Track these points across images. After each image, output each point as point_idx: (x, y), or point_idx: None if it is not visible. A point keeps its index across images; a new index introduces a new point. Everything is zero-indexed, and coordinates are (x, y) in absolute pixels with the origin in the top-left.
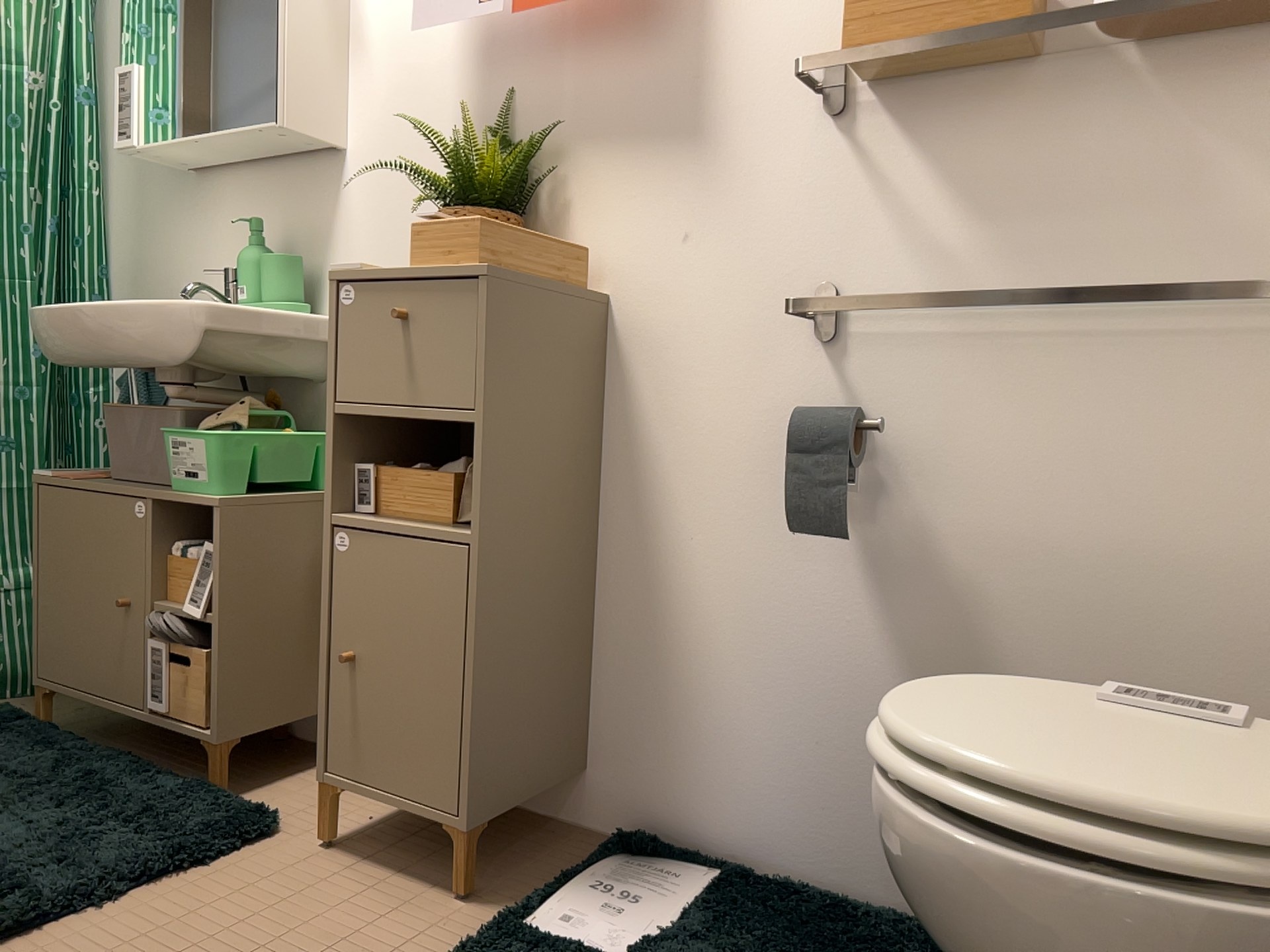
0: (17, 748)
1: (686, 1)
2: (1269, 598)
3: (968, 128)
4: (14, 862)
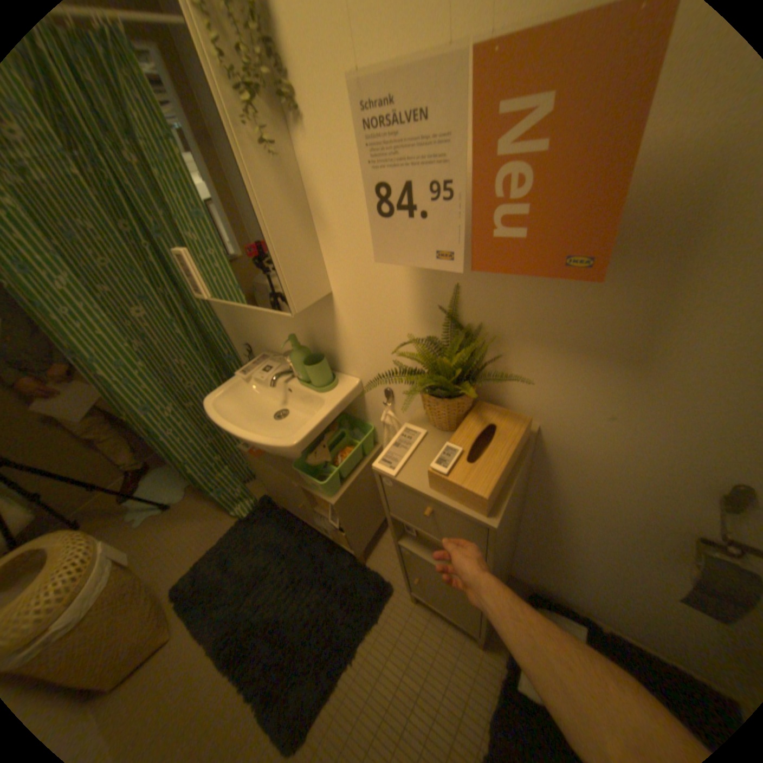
0: (281, 536)
1: (661, 244)
2: None
3: None
4: (313, 645)
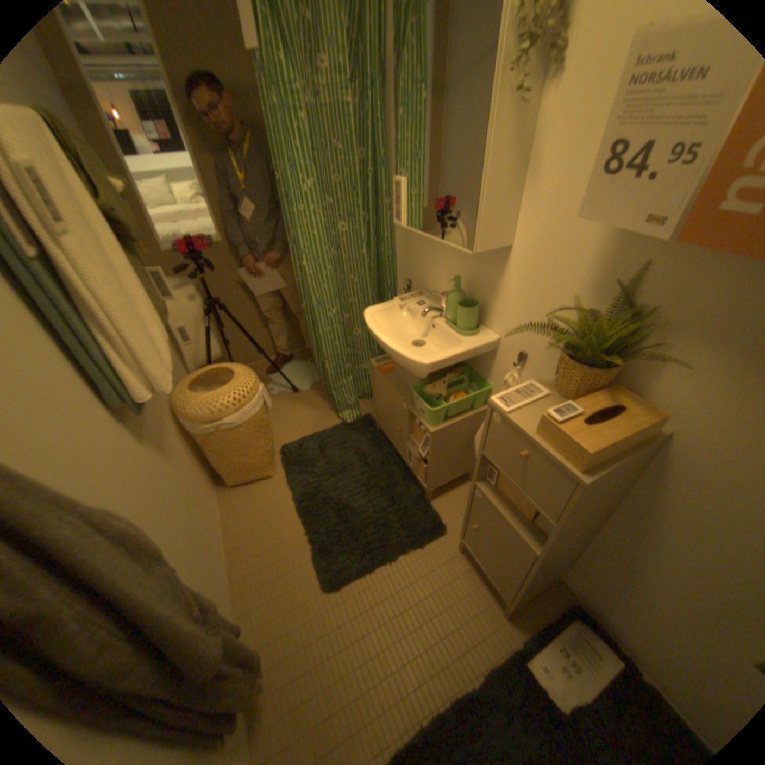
0: (371, 448)
1: None
2: None
3: None
4: (369, 534)
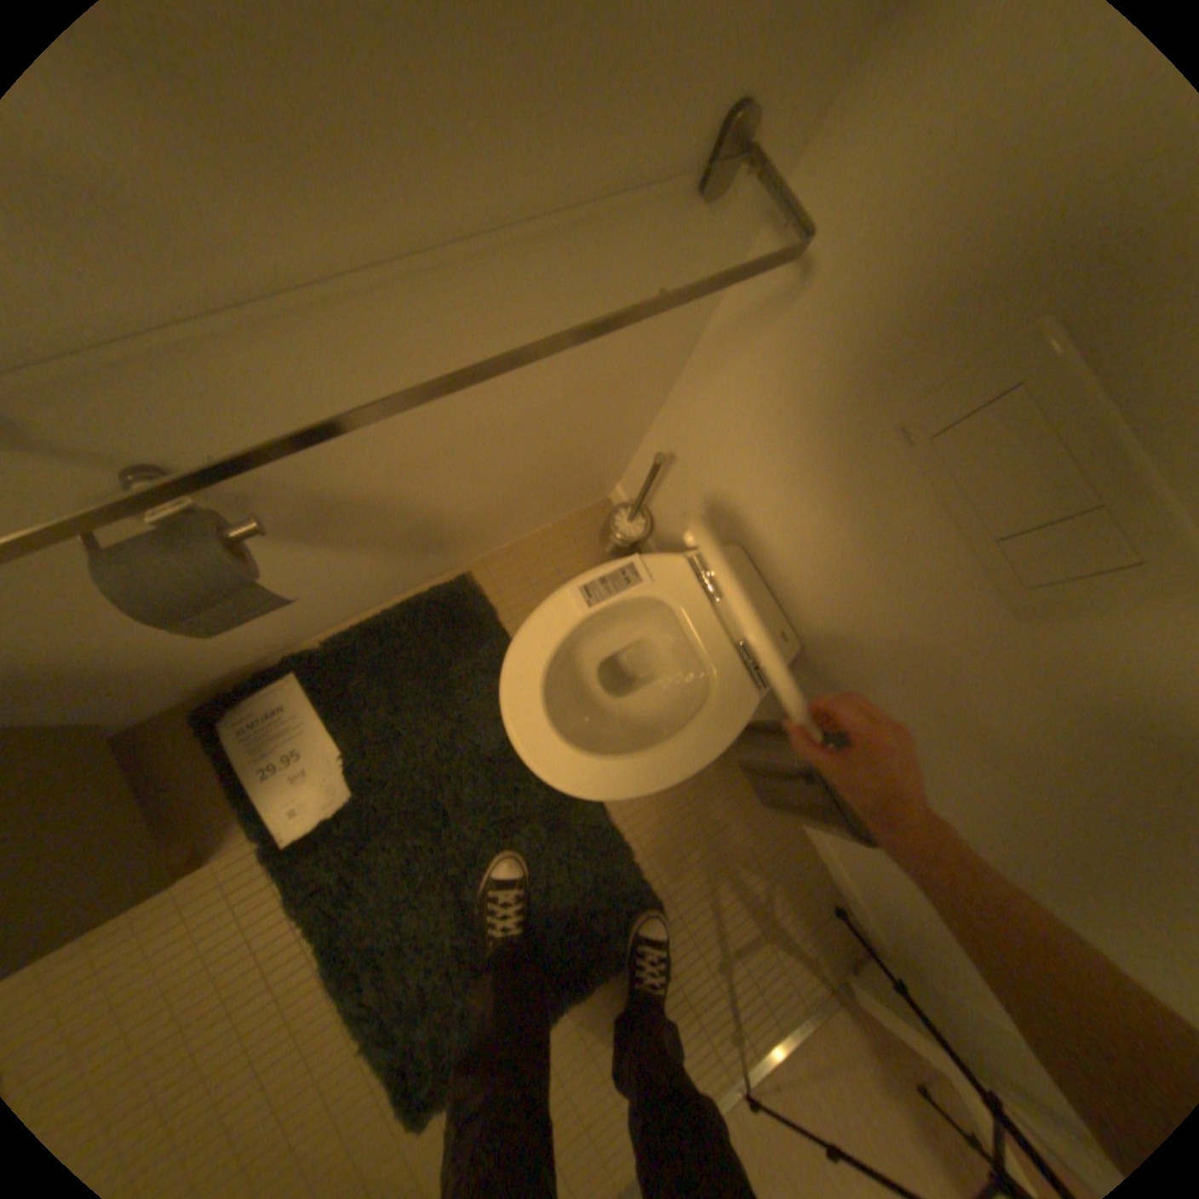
0: None
1: None
2: (596, 393)
3: None
4: None
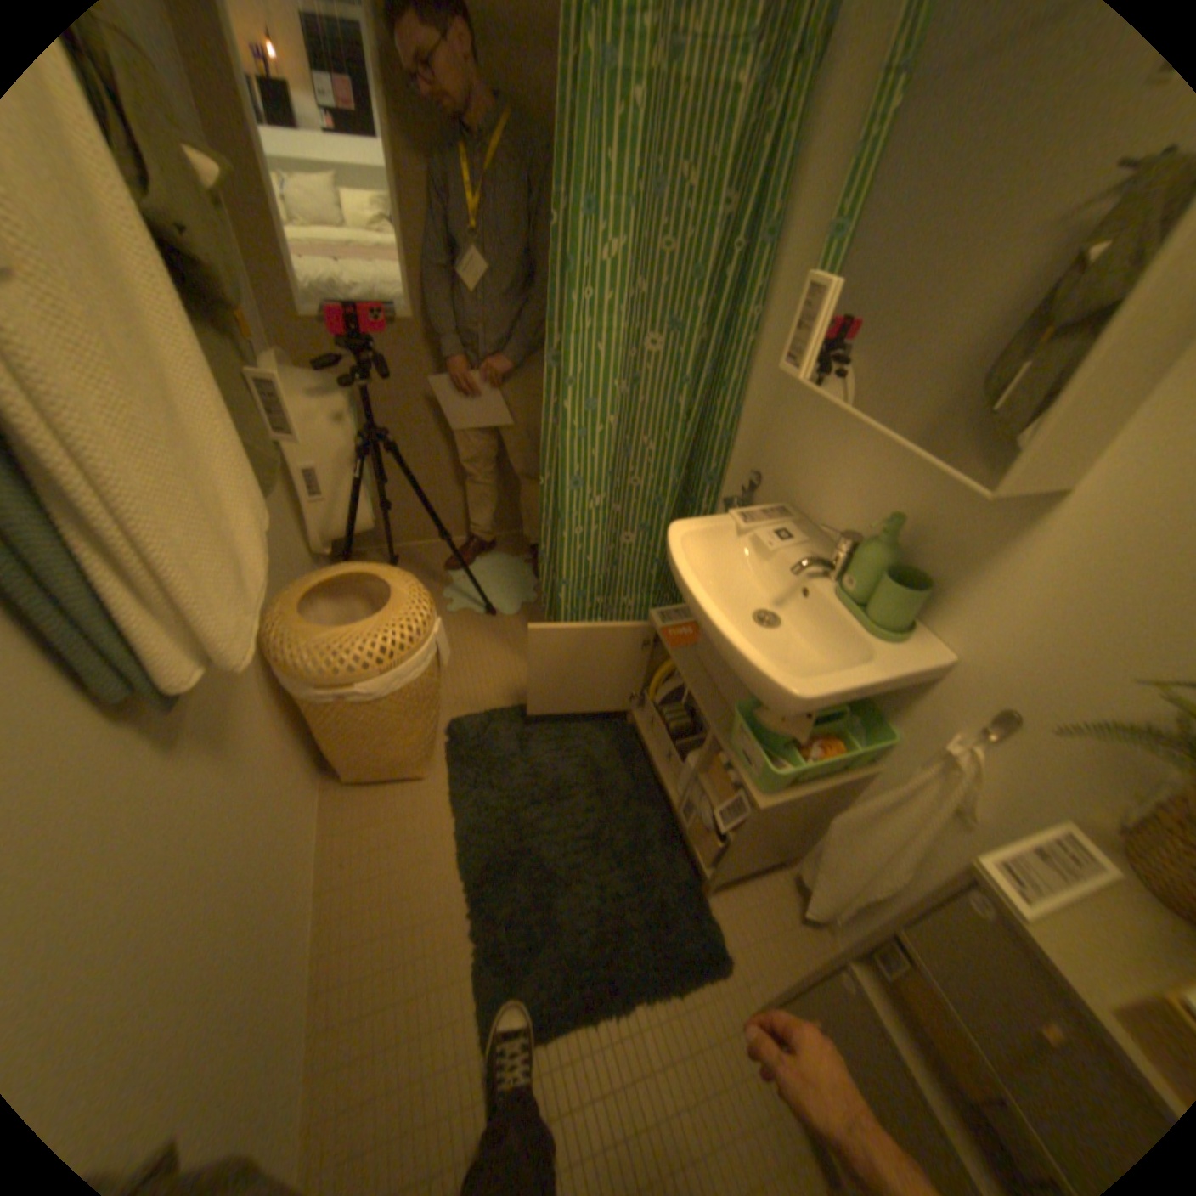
0: (612, 760)
1: None
2: None
3: None
4: (588, 946)
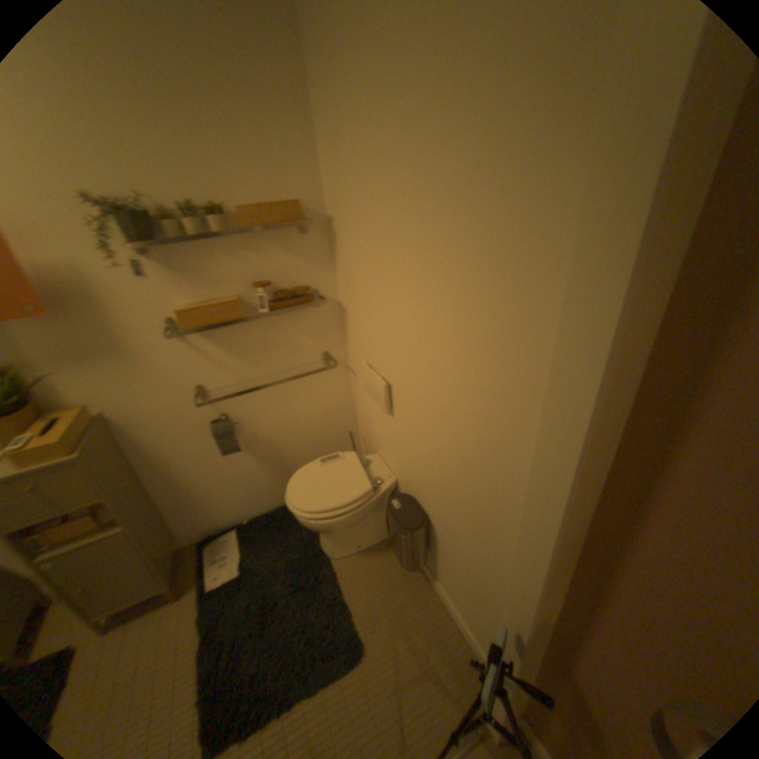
0: None
1: (74, 299)
2: (326, 415)
3: (224, 334)
4: None
